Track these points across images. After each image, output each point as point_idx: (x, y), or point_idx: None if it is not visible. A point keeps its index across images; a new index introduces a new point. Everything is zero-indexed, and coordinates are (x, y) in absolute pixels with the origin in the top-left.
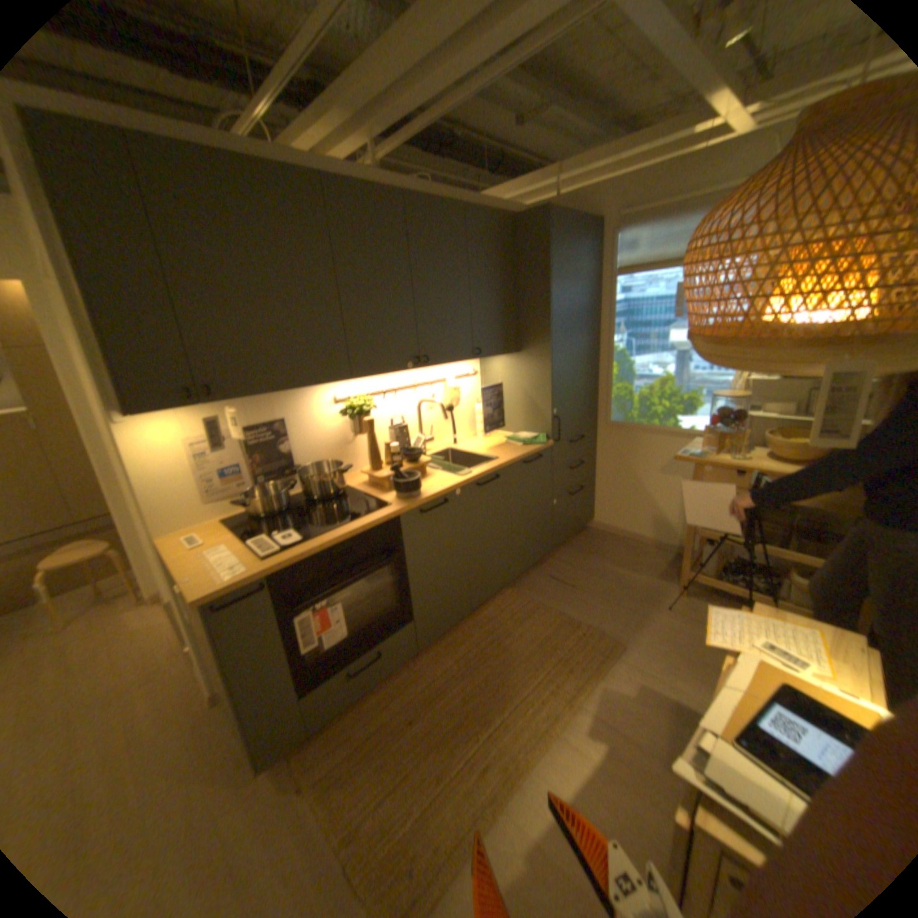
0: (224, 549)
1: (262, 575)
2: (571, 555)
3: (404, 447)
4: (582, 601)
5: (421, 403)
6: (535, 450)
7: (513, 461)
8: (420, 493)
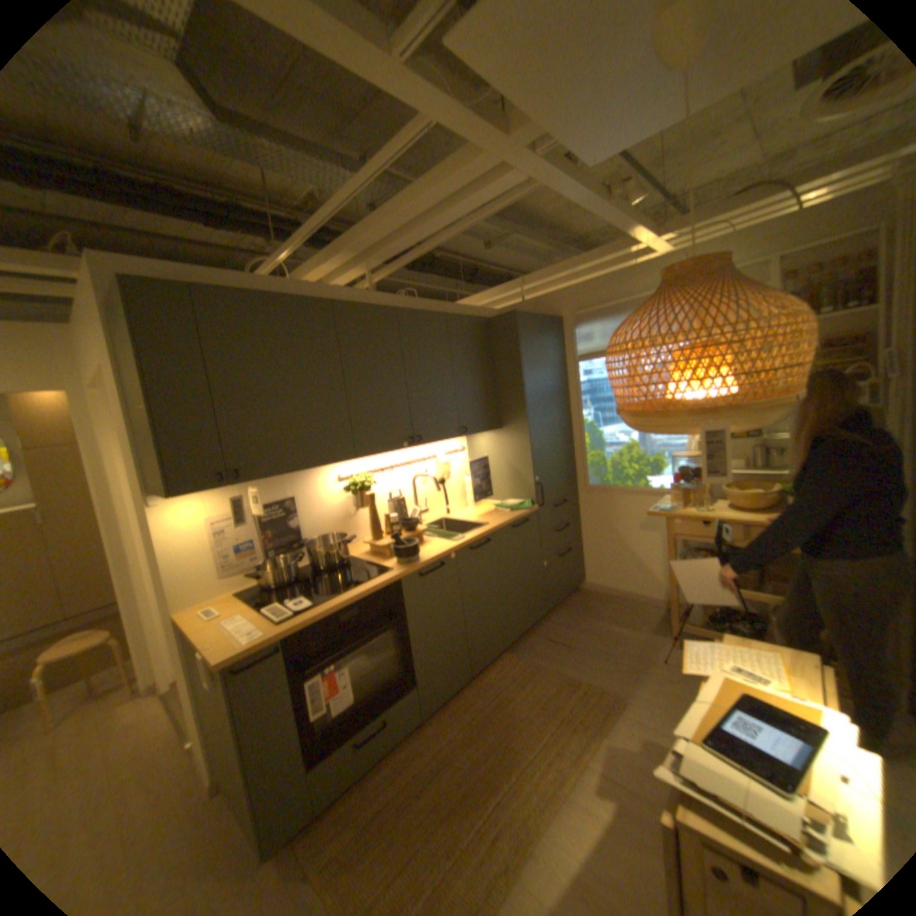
0: (241, 618)
1: (279, 638)
2: (567, 617)
3: (403, 517)
4: (580, 661)
5: (416, 477)
6: (522, 514)
7: (502, 526)
8: (419, 558)
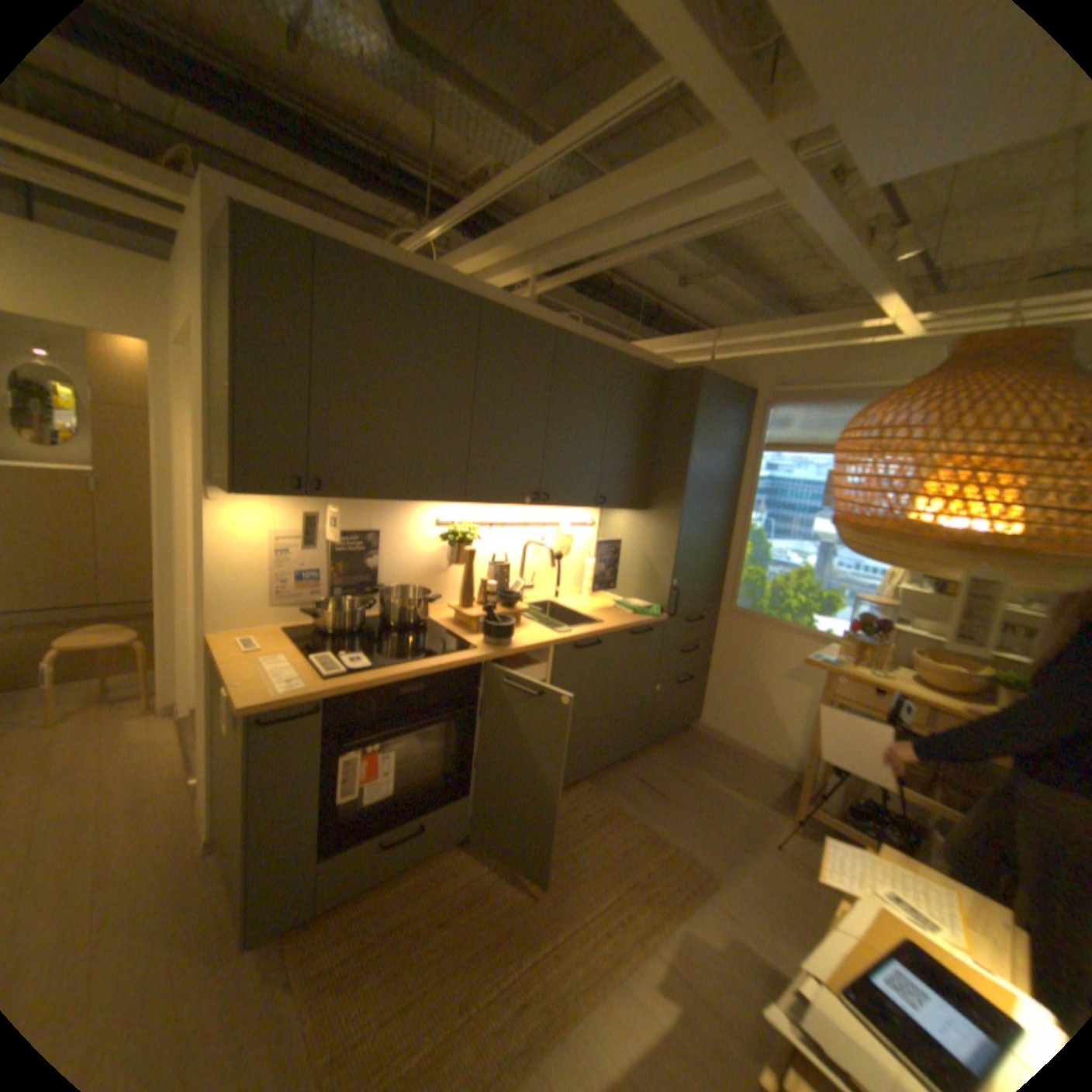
0: (284, 659)
1: (323, 695)
2: (668, 757)
3: (502, 588)
4: (673, 816)
5: (529, 543)
6: (646, 621)
7: (619, 629)
8: (511, 642)
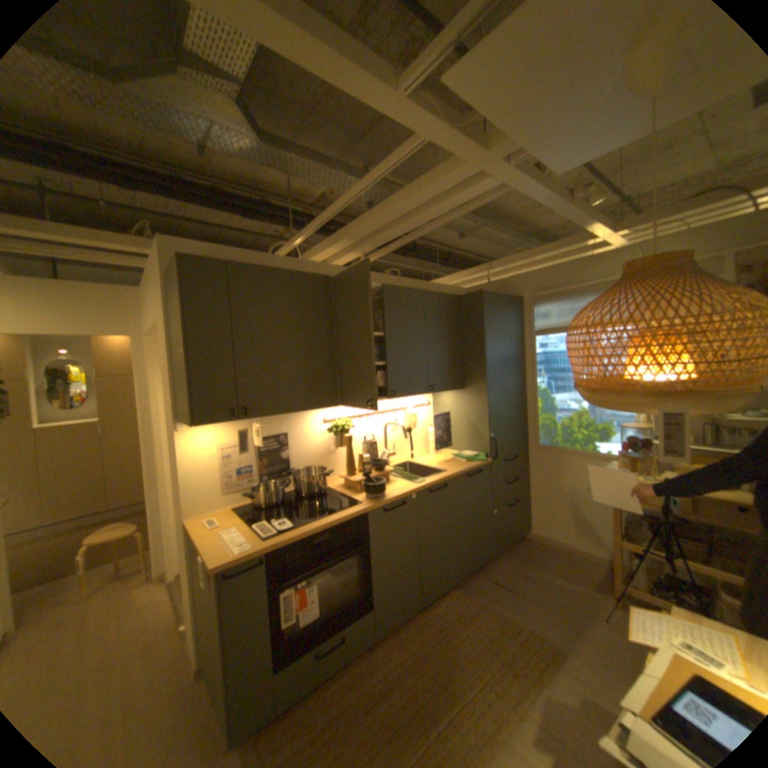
0: (236, 530)
1: (264, 551)
2: (512, 562)
3: (373, 457)
4: (523, 607)
5: (387, 424)
6: (477, 465)
7: (459, 473)
8: (385, 495)
